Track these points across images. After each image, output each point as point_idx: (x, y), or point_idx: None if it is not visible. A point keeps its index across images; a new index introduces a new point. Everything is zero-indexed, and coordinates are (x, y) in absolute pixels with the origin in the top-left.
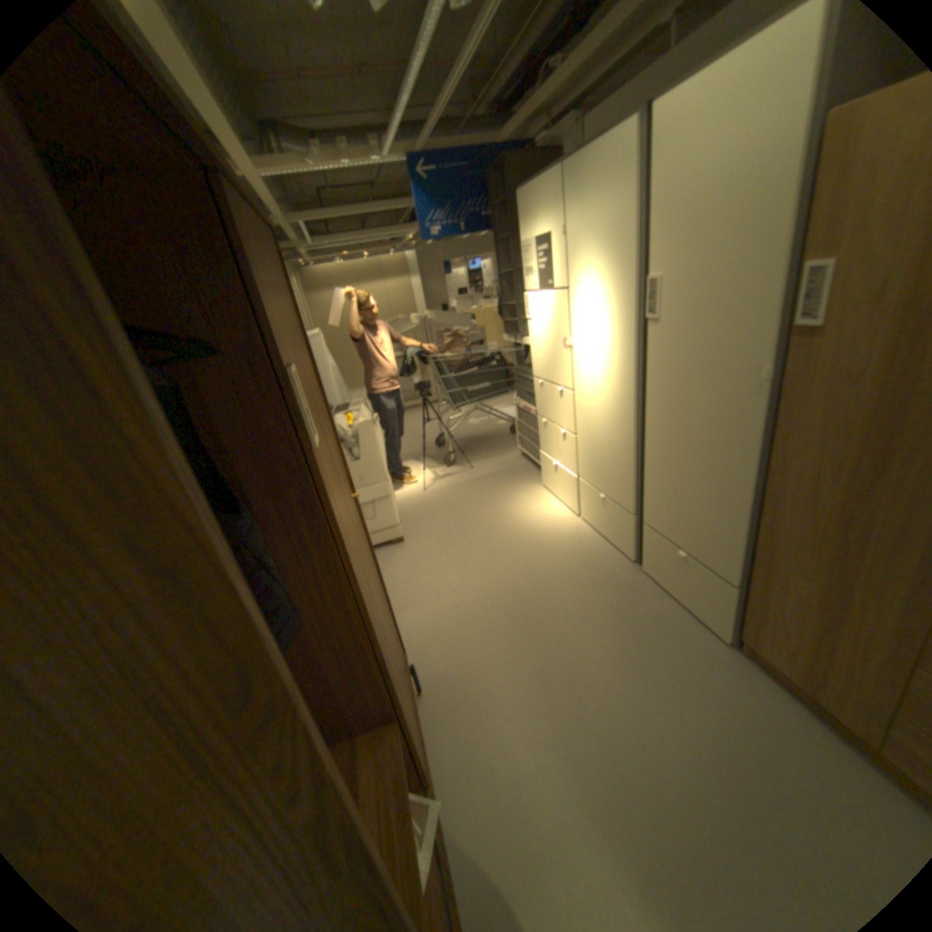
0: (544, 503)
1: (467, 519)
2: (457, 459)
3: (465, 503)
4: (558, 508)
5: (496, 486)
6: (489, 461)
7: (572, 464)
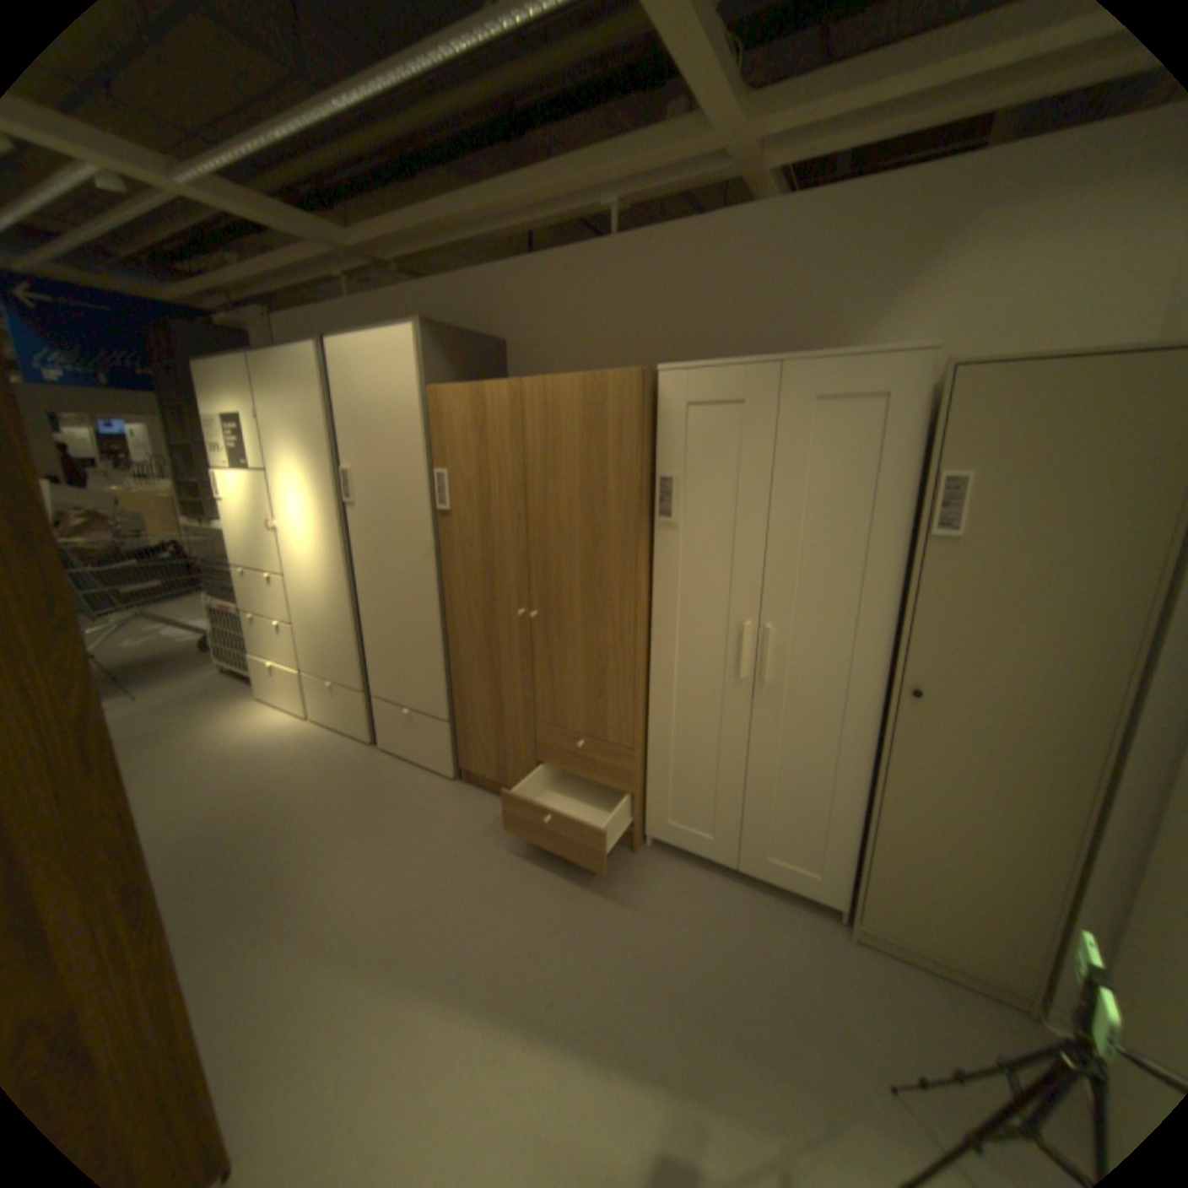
0: (259, 718)
1: (134, 761)
2: (104, 694)
3: (127, 744)
4: (279, 719)
5: (182, 715)
6: (167, 689)
7: (291, 661)
